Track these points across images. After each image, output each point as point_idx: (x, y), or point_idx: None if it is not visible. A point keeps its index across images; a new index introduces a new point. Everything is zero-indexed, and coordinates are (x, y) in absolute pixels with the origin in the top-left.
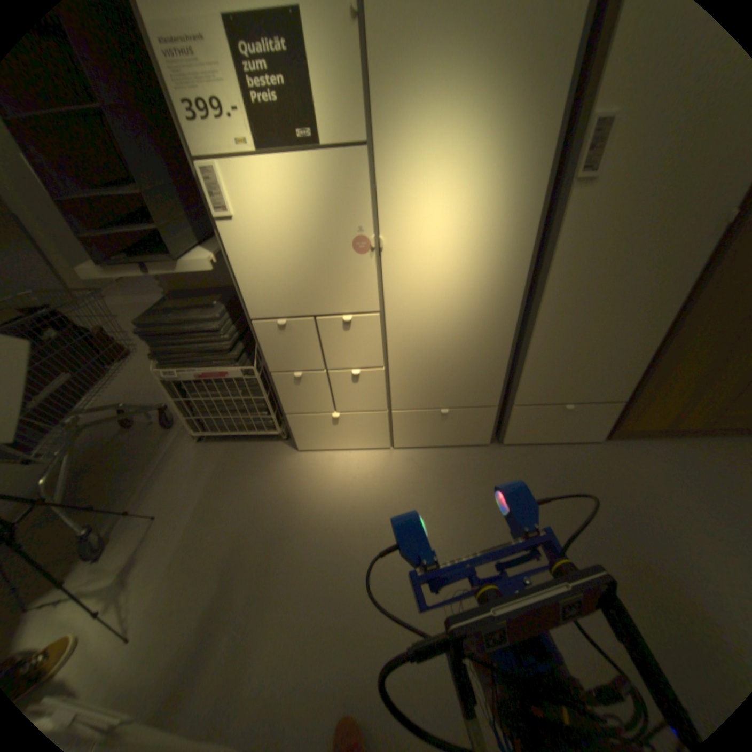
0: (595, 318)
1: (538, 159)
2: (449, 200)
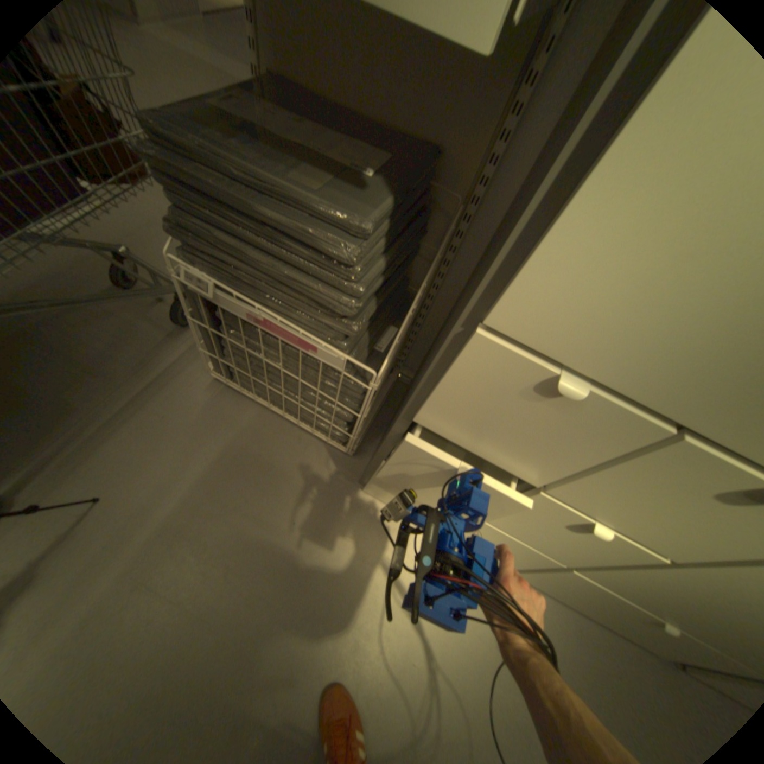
0: None
1: None
2: None
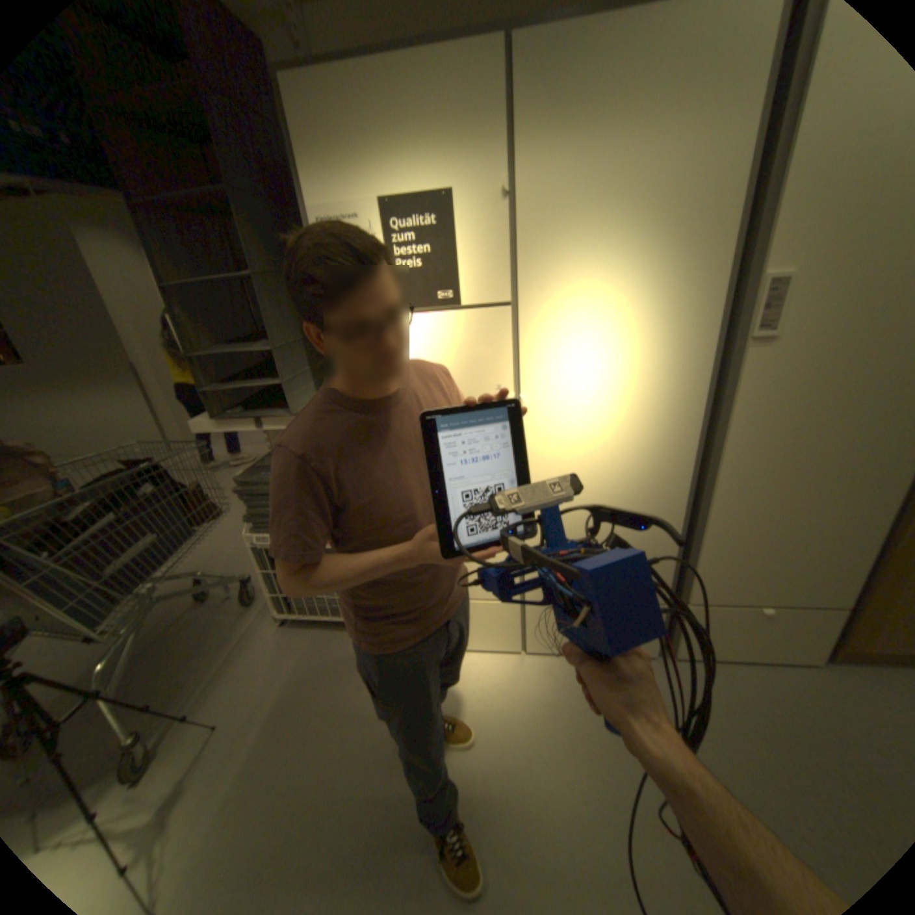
0: (793, 496)
1: (703, 318)
2: (601, 359)
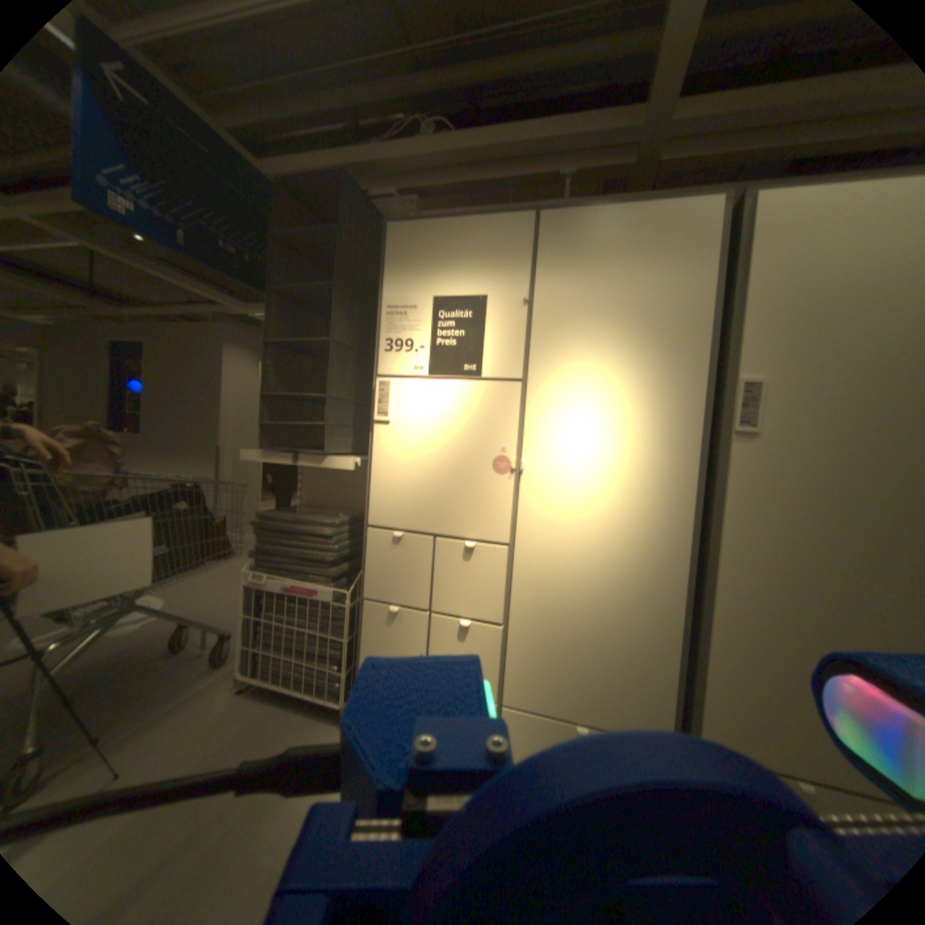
0: (807, 614)
1: (687, 410)
2: (596, 436)
